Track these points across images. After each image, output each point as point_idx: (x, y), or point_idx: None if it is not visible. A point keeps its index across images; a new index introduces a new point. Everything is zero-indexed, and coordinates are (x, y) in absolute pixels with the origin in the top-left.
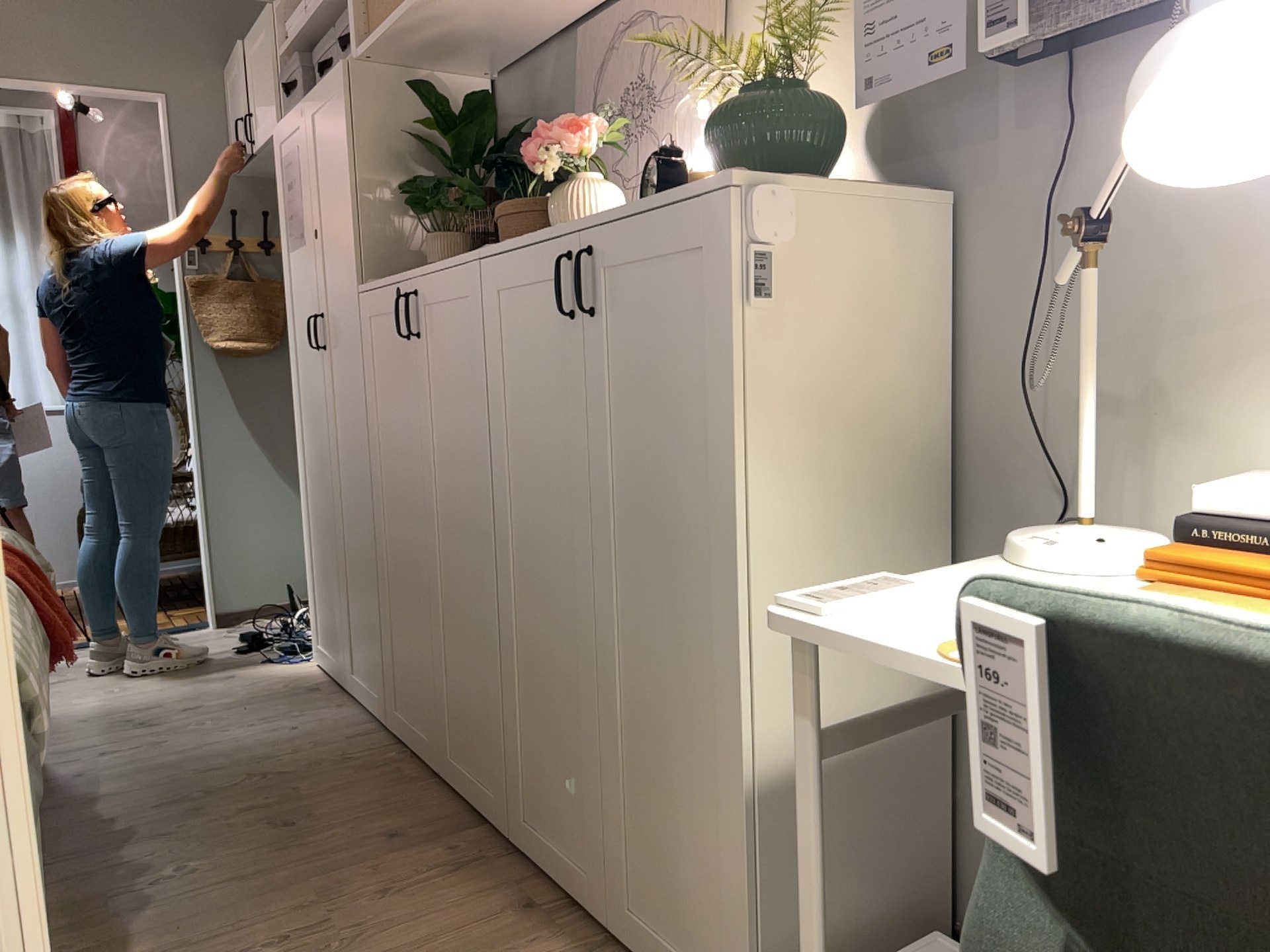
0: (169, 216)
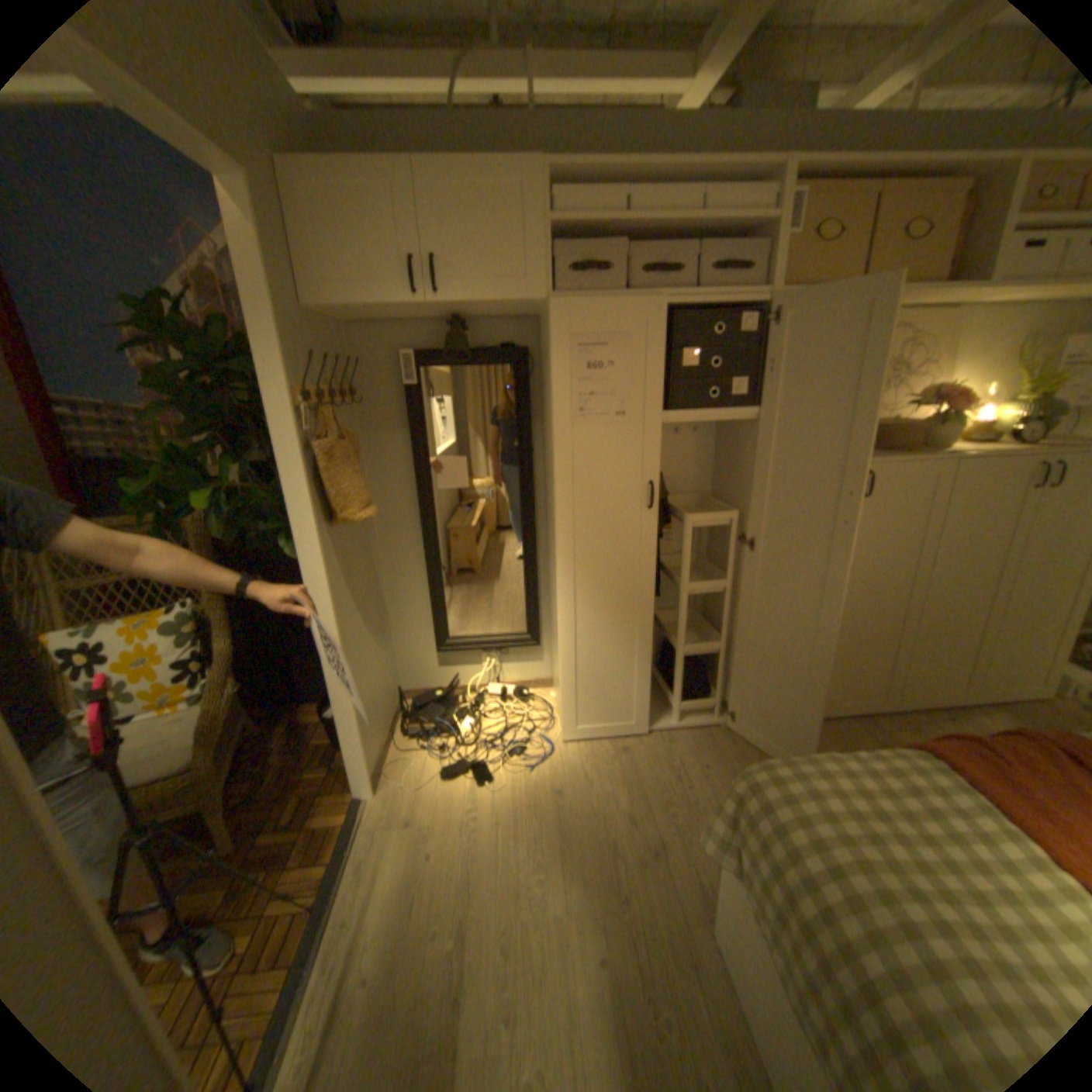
0: (258, 359)
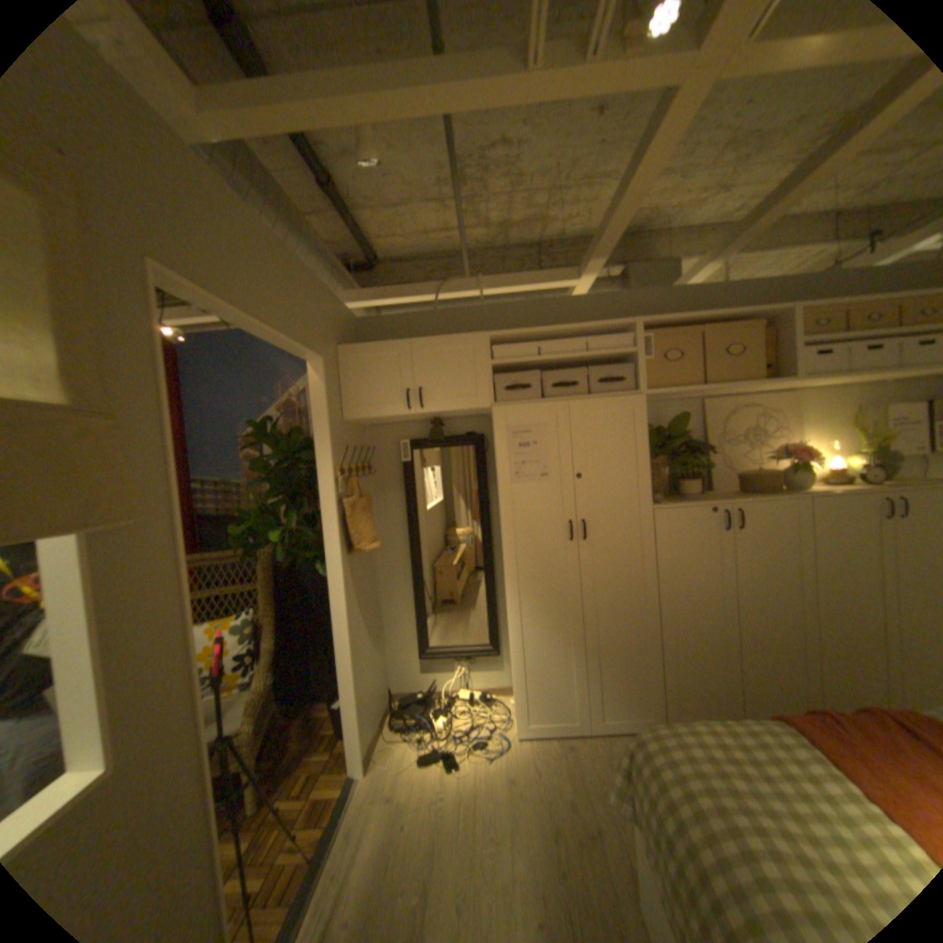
0: (317, 452)
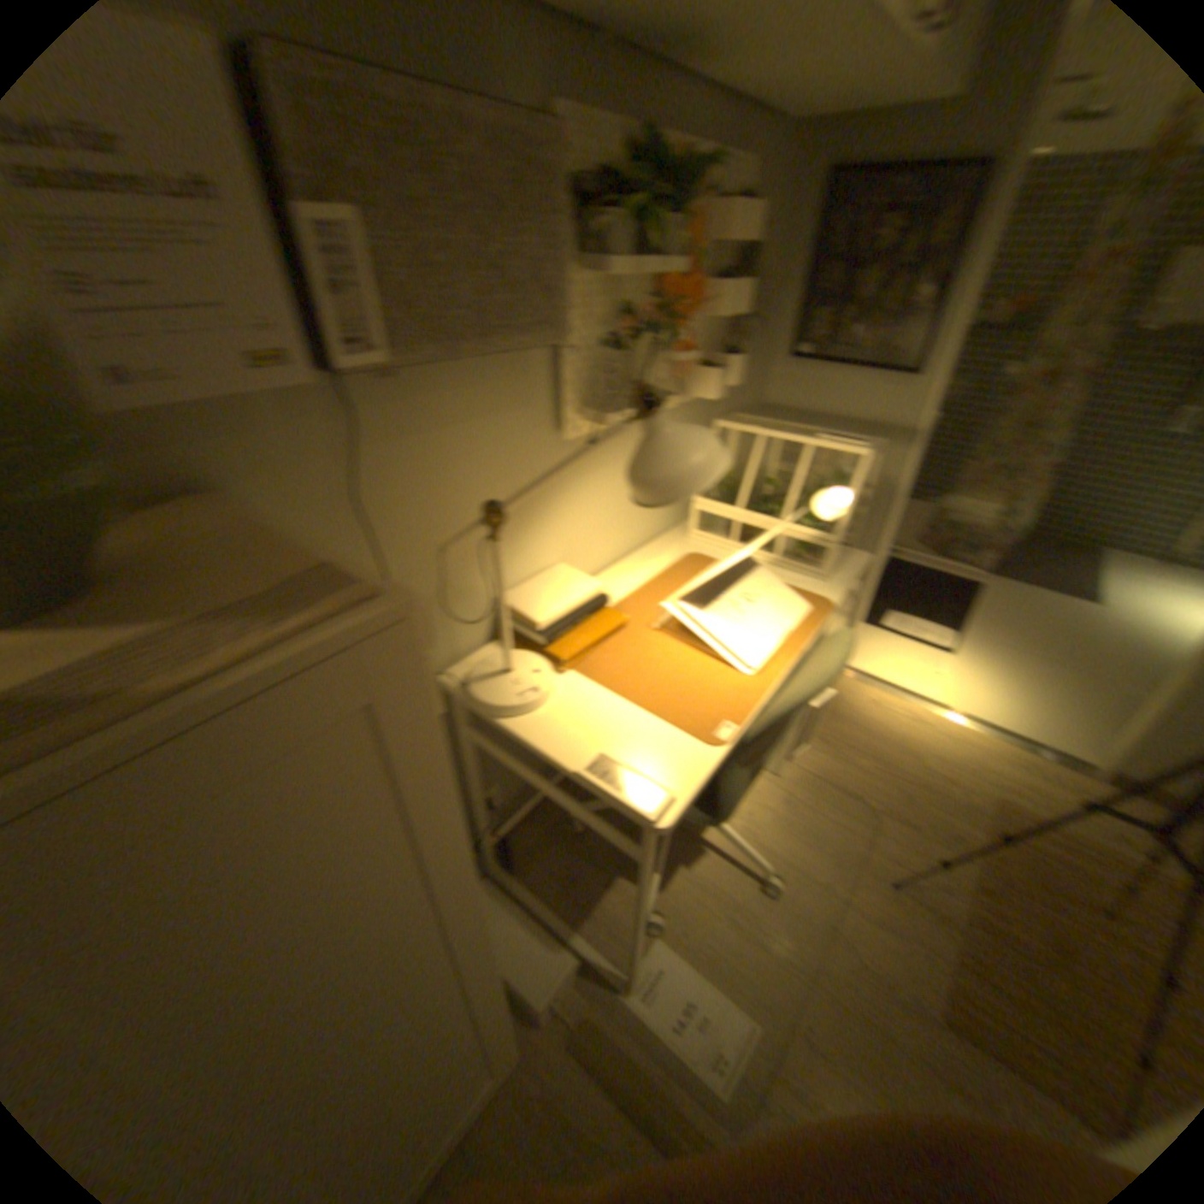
0: None
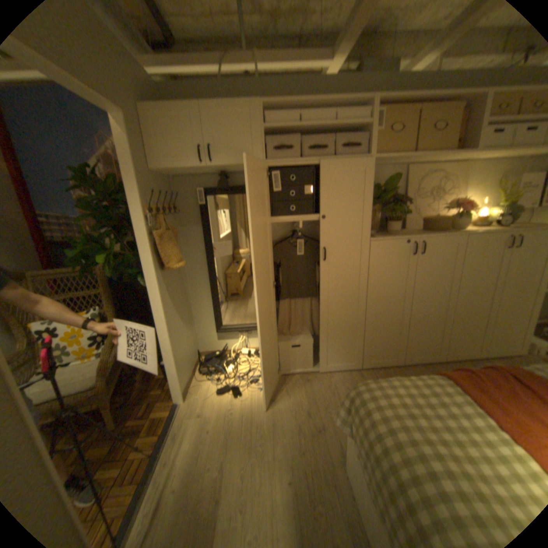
0: (127, 193)
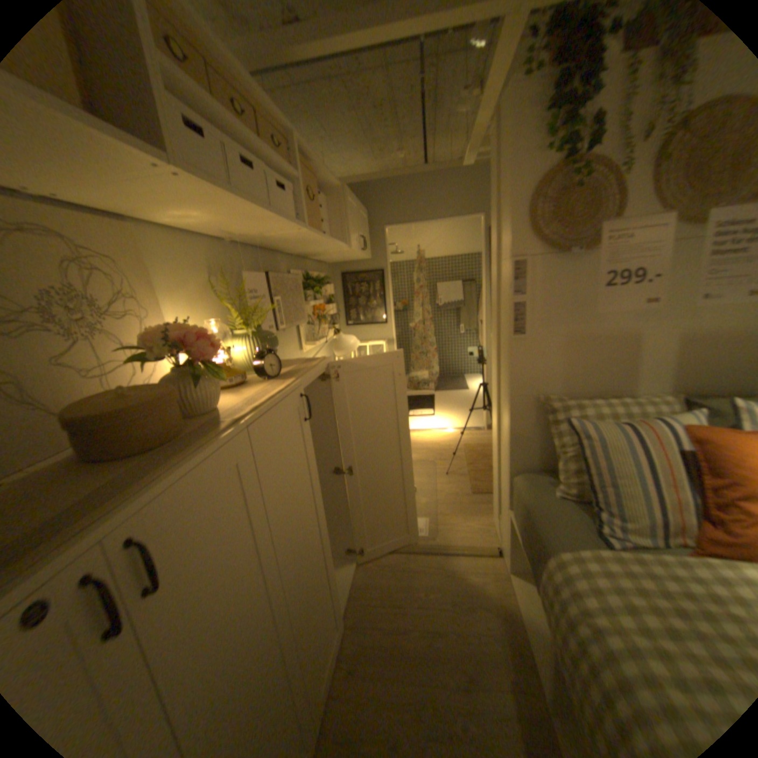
0: None
